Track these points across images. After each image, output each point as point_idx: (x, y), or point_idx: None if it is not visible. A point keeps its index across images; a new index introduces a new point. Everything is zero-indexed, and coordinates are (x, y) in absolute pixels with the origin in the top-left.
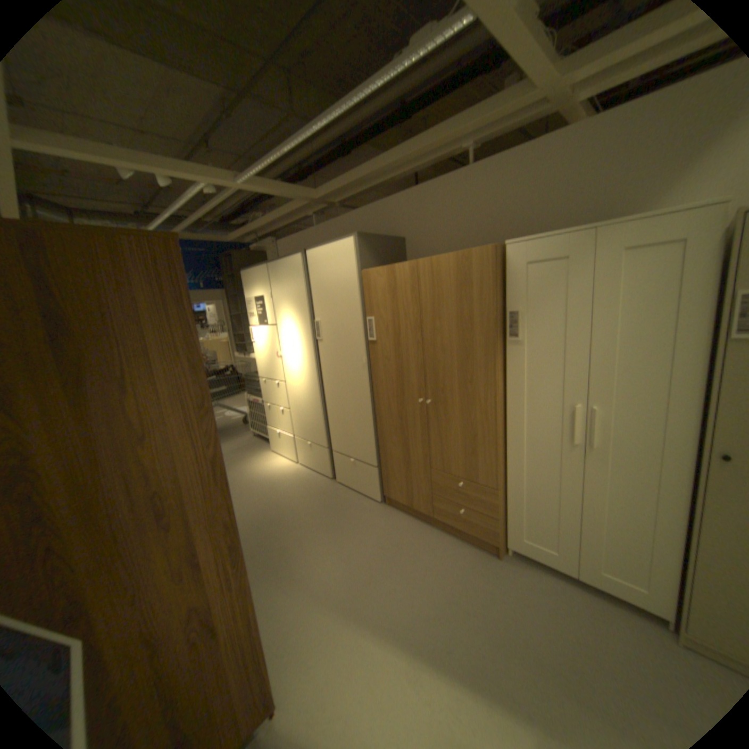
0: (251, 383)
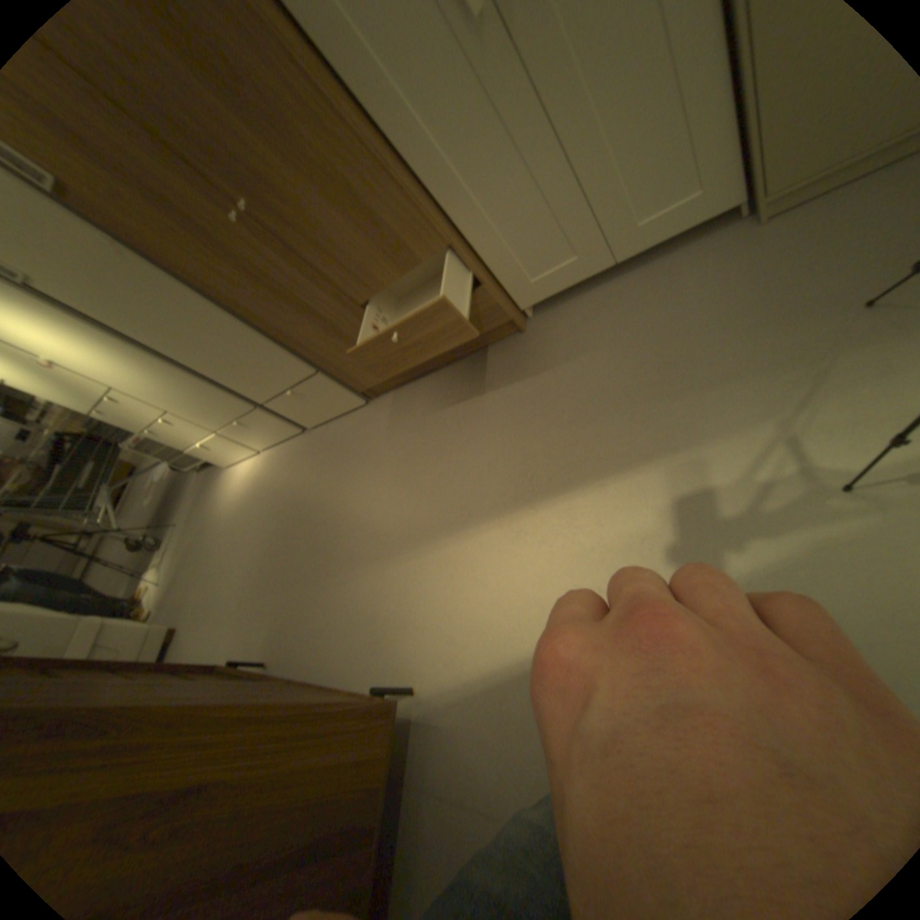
0: (101, 427)
